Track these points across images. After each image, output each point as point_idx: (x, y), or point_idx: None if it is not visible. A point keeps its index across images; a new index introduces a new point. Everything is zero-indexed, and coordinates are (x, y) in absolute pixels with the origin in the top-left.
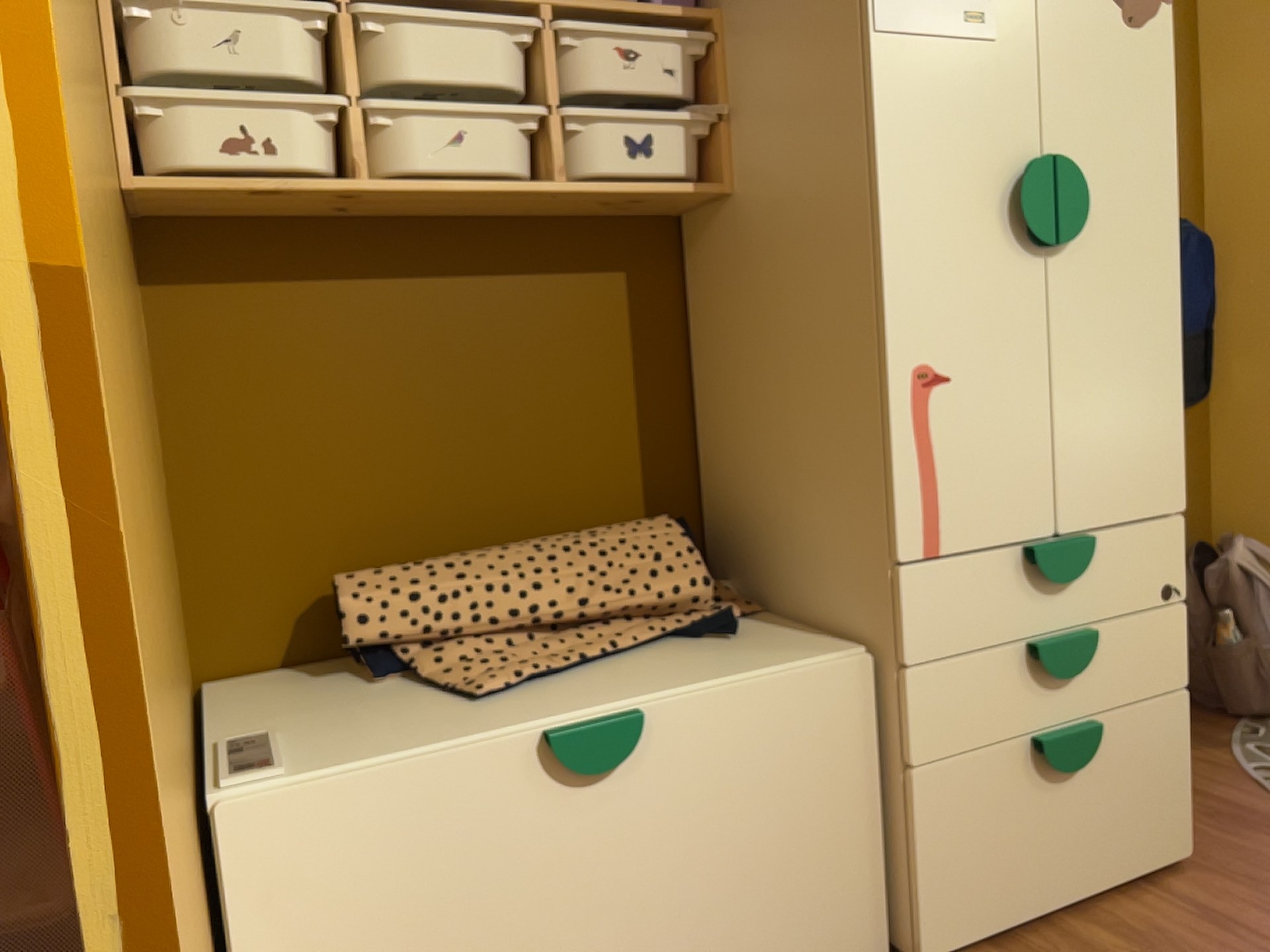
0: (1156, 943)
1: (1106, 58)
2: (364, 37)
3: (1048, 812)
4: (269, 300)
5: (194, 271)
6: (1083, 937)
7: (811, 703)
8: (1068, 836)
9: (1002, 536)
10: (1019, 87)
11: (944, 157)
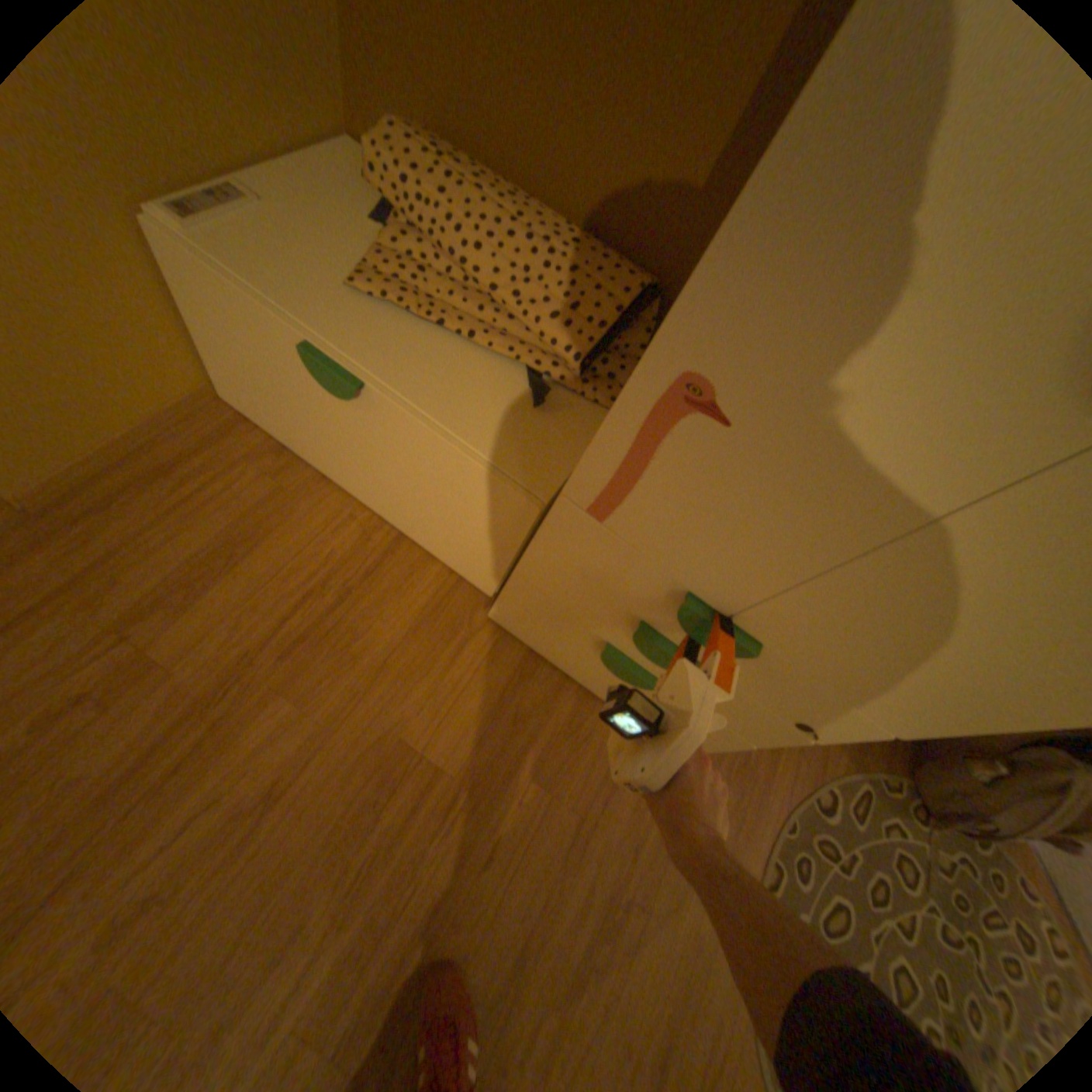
0: (572, 738)
1: None
2: None
3: (594, 663)
4: None
5: None
6: (560, 696)
7: (484, 486)
8: (600, 677)
9: (671, 567)
10: None
11: None
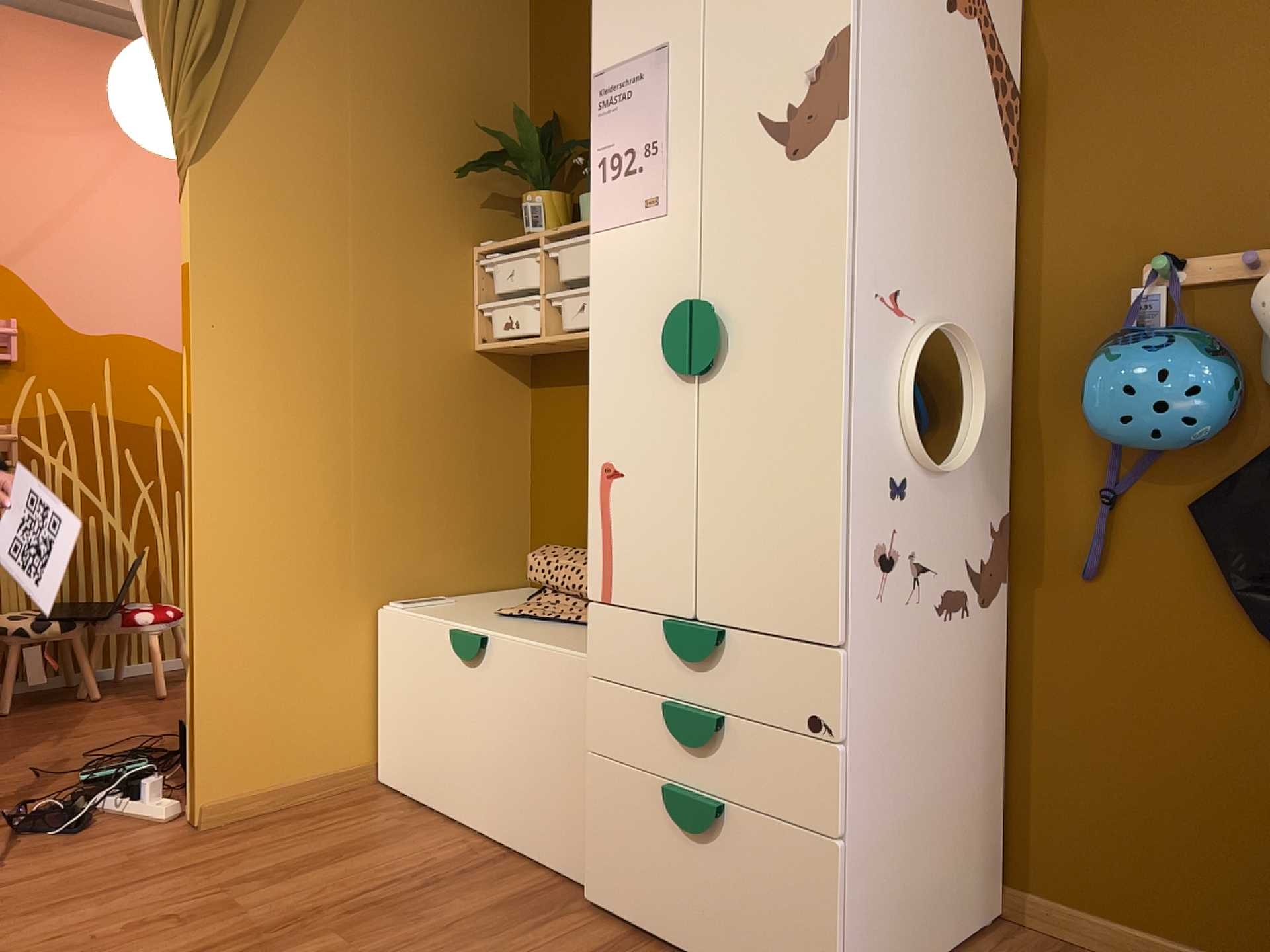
0: None
1: (765, 198)
2: (553, 258)
3: (679, 858)
4: (567, 394)
5: (545, 379)
6: None
7: (560, 678)
8: (694, 893)
9: (651, 605)
10: (682, 245)
11: (627, 310)
